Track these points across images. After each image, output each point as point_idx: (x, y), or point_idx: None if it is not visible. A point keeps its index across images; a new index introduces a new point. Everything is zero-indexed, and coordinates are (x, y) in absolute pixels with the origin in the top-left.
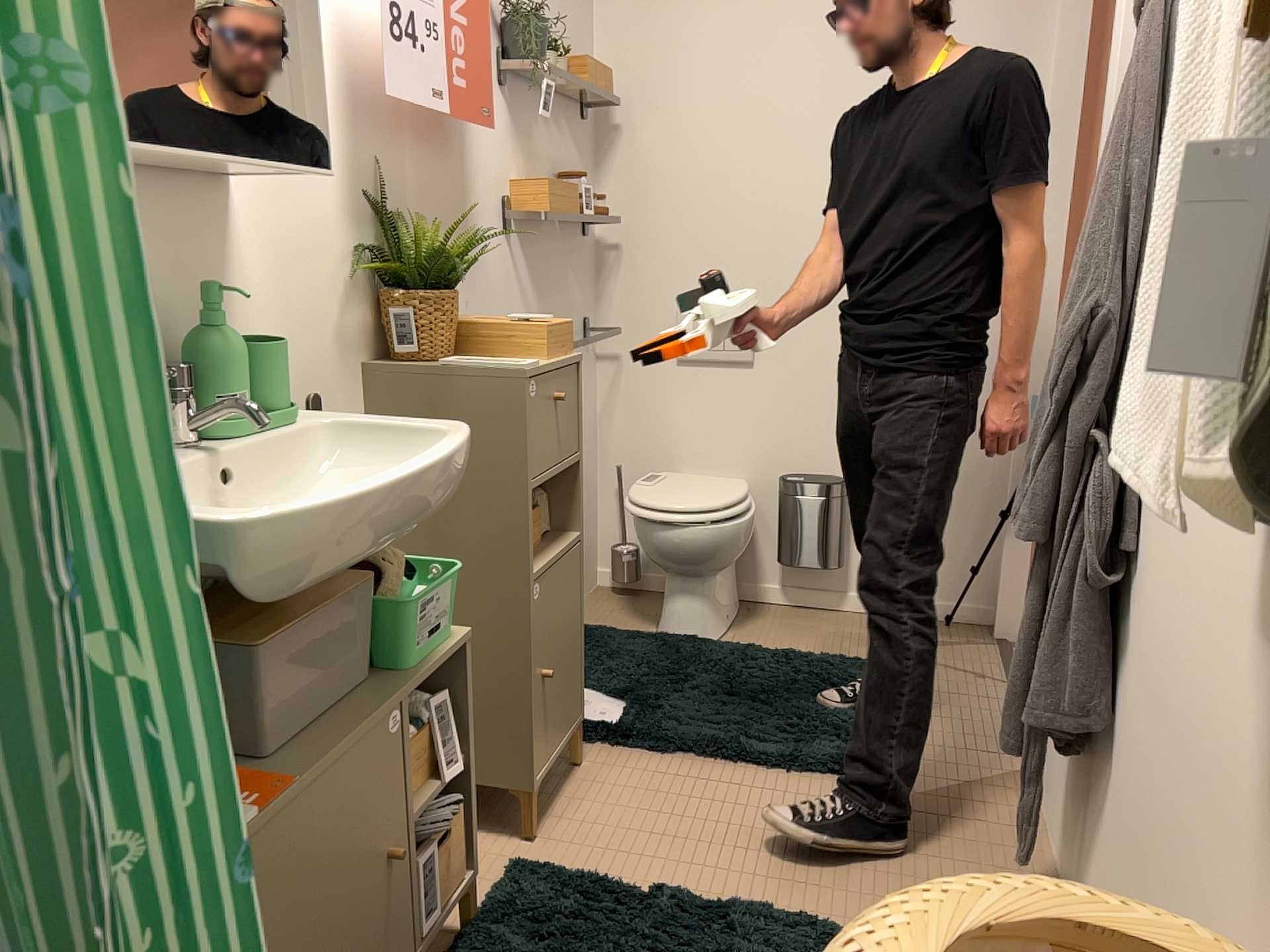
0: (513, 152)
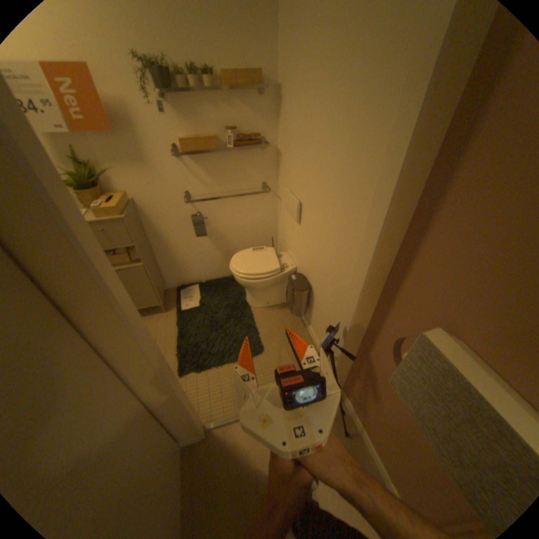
0: (176, 122)
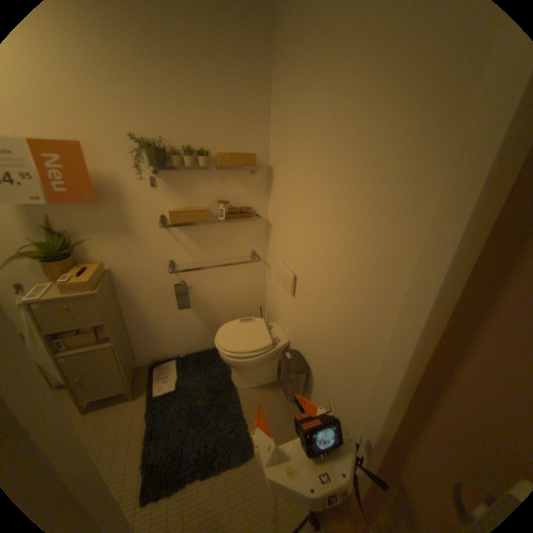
0: (167, 195)
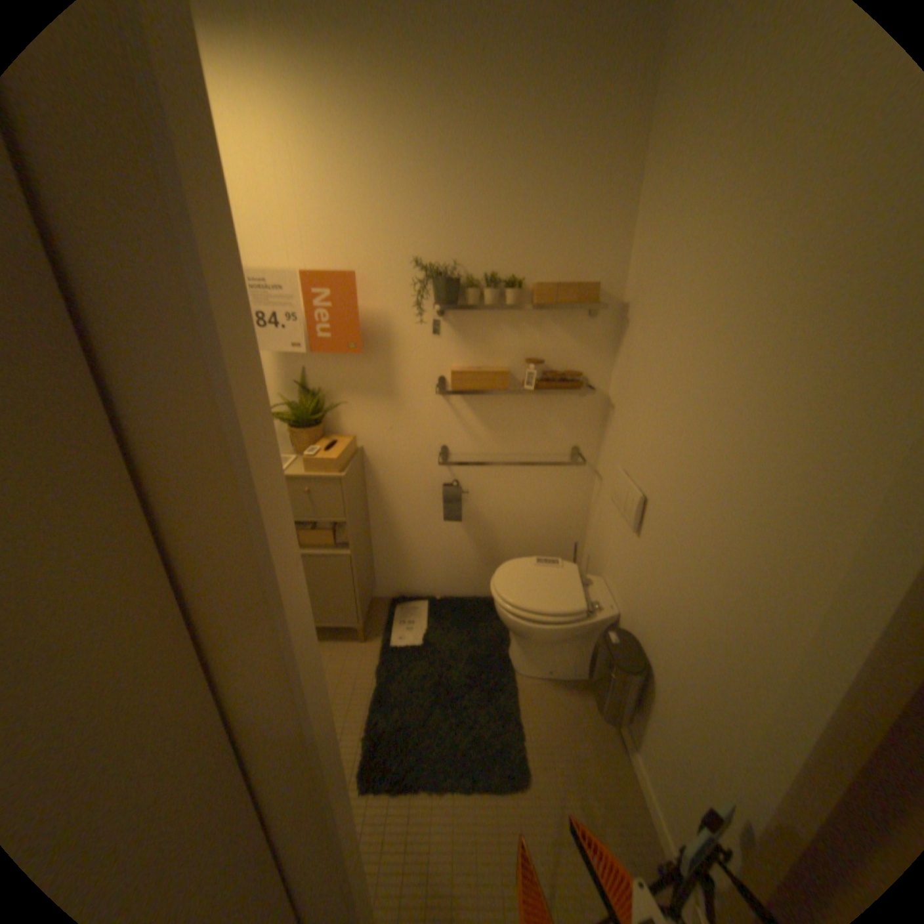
0: (452, 347)
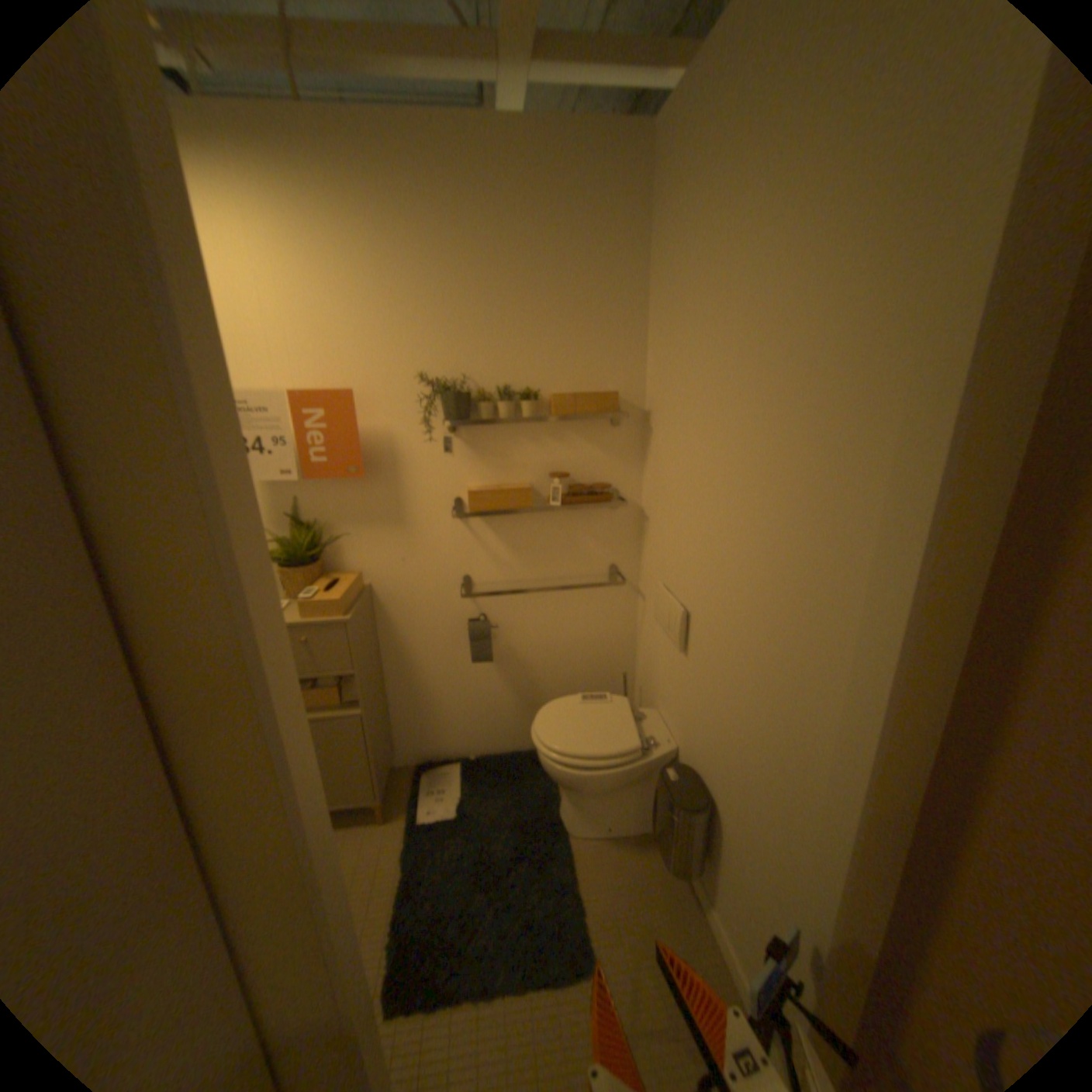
0: (468, 465)
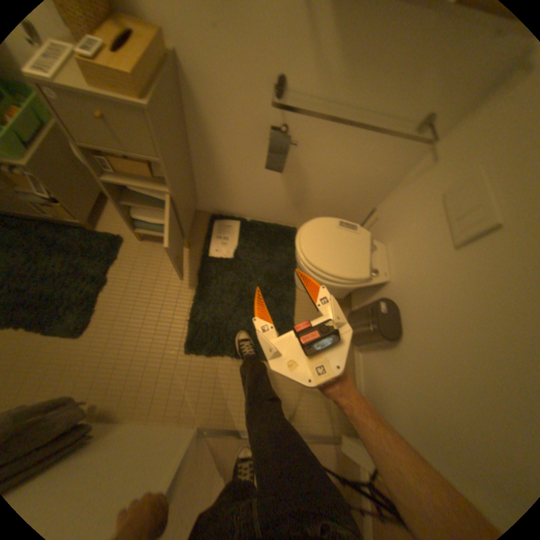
0: None
